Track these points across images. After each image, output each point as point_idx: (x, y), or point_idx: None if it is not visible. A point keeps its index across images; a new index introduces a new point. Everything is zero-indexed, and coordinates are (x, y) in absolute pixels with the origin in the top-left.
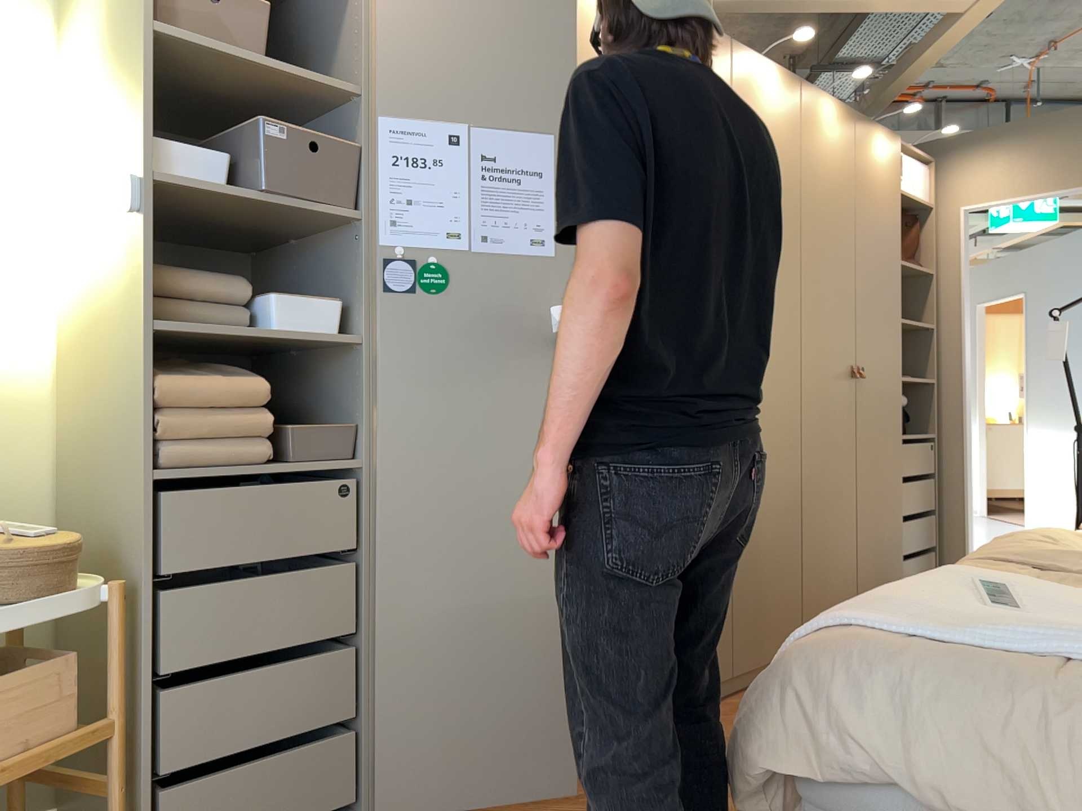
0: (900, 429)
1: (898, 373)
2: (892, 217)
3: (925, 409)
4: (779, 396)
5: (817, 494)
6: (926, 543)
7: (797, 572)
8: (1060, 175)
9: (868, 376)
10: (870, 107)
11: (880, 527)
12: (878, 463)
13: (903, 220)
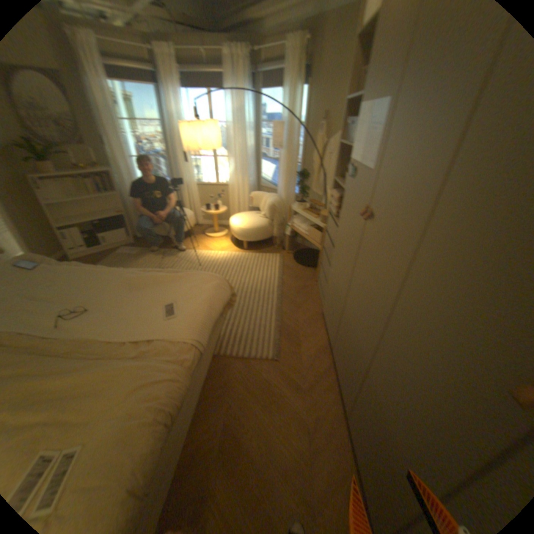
0: None
1: None
2: None
3: None
4: None
5: None
6: None
7: None
8: None
9: None
10: None
11: None
12: None
13: None
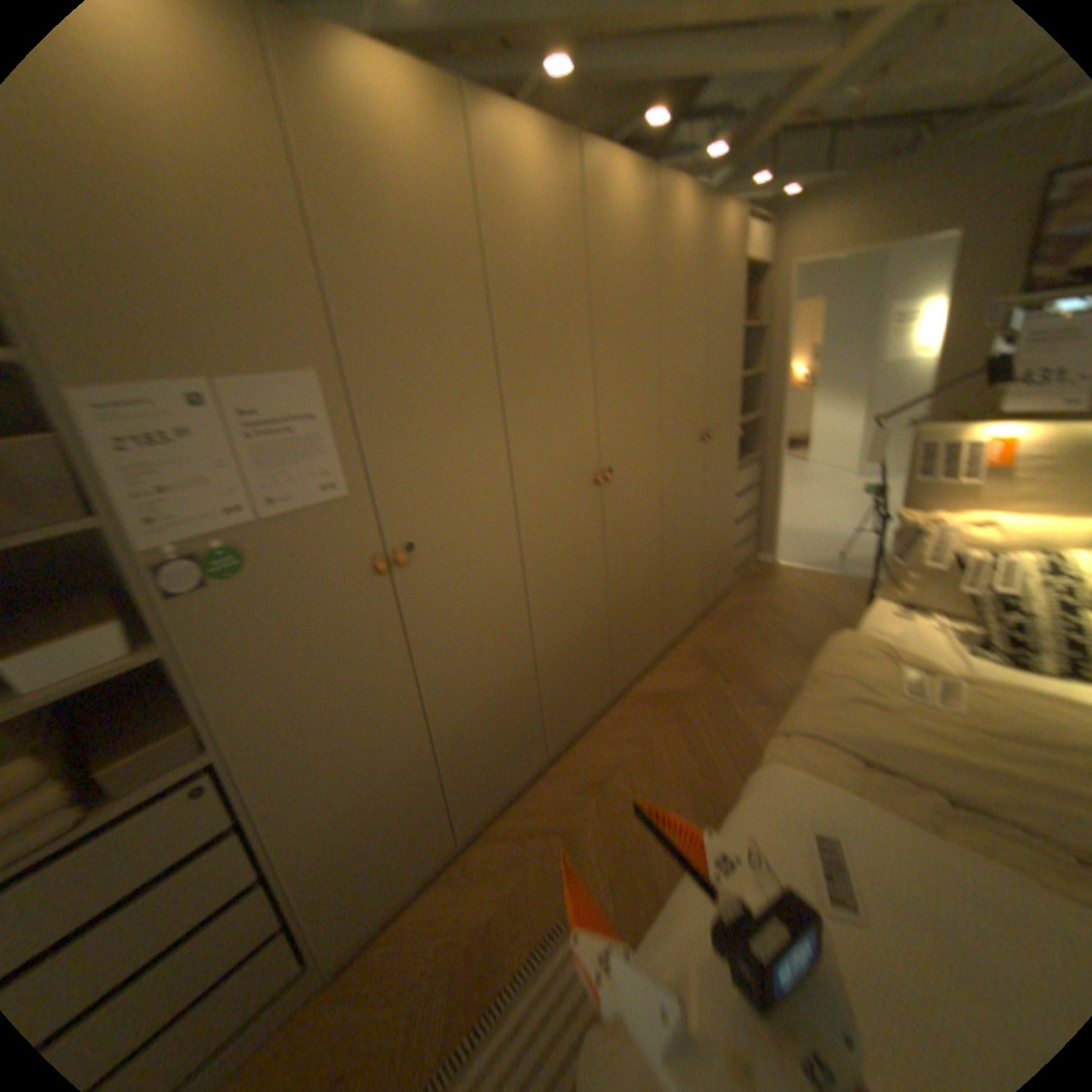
0: (736, 460)
1: (737, 417)
2: (738, 282)
3: (755, 437)
4: (643, 488)
5: (674, 546)
6: (750, 535)
7: (659, 607)
8: (882, 232)
9: (714, 437)
10: (723, 172)
11: (719, 544)
12: (720, 499)
13: (747, 282)
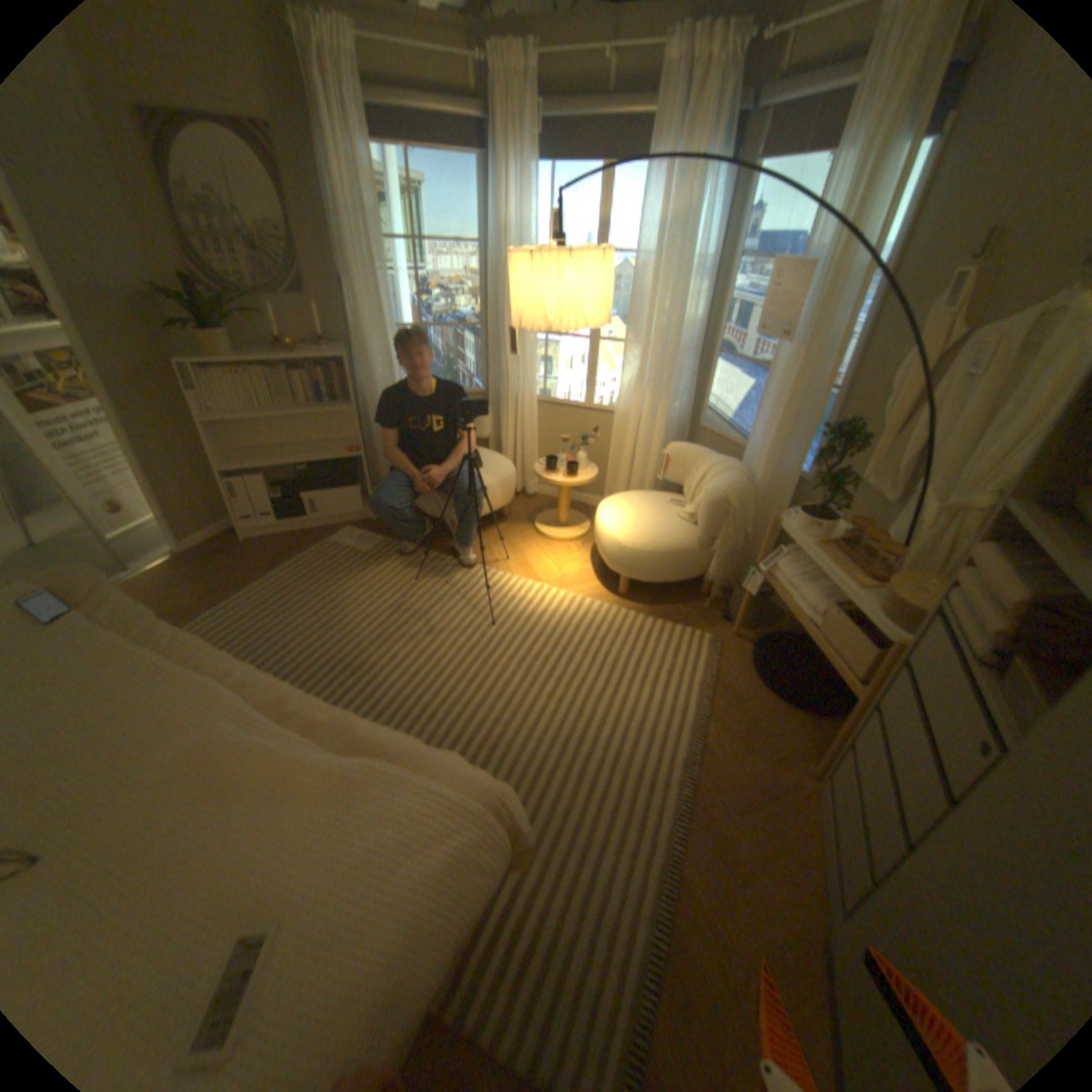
0: None
1: None
2: None
3: None
4: None
5: None
6: None
7: None
8: None
9: None
10: None
11: None
12: None
13: None
